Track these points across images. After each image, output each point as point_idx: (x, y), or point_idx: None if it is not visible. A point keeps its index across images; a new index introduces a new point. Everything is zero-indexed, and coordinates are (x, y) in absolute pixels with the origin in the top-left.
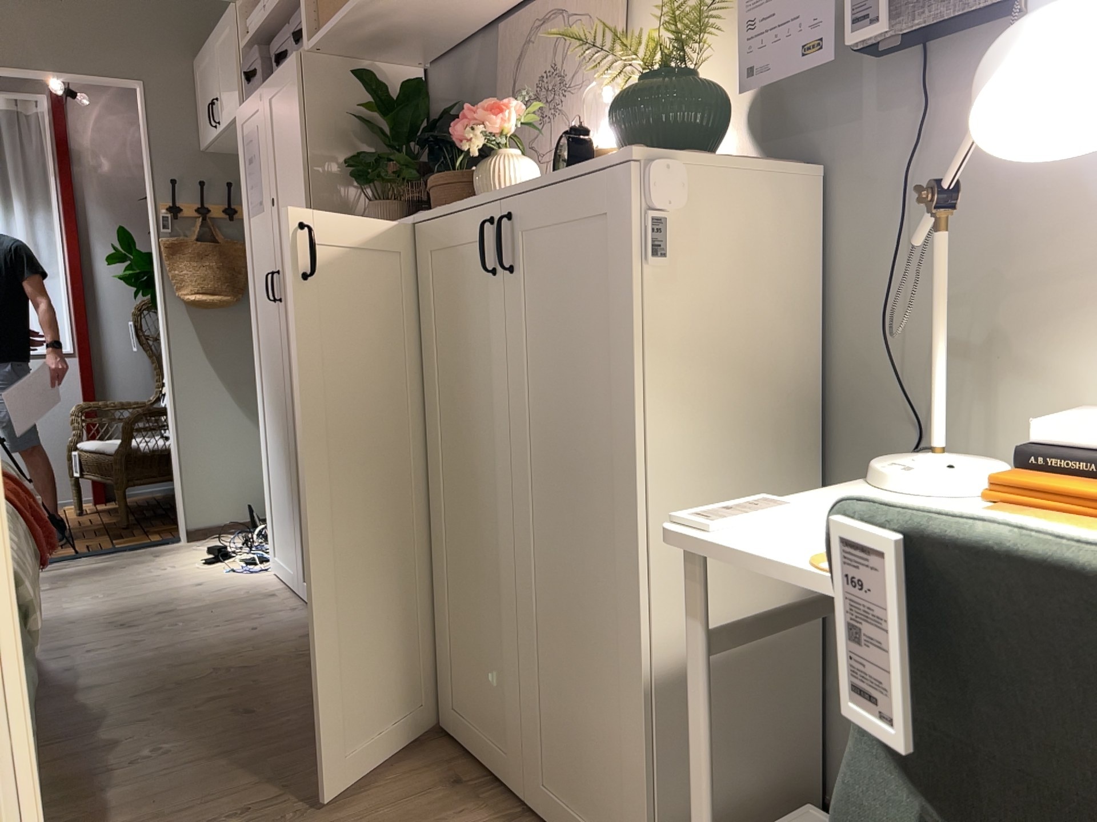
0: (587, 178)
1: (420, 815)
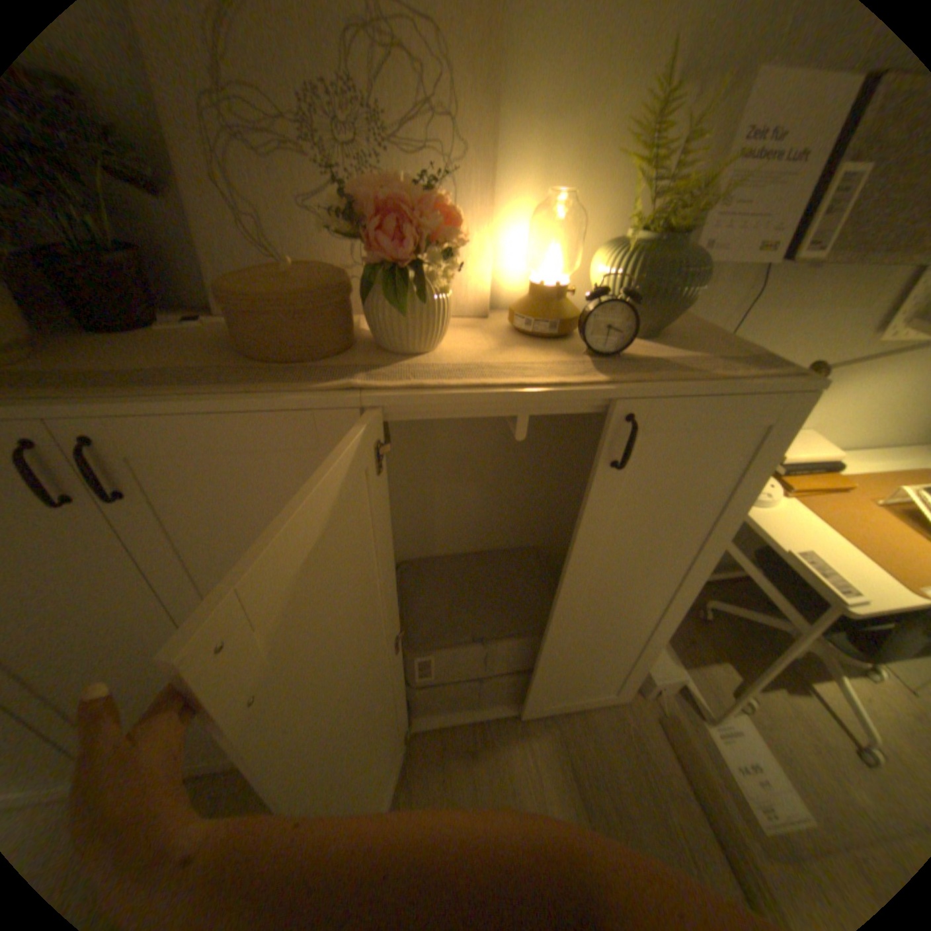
0: (766, 392)
1: (494, 792)
